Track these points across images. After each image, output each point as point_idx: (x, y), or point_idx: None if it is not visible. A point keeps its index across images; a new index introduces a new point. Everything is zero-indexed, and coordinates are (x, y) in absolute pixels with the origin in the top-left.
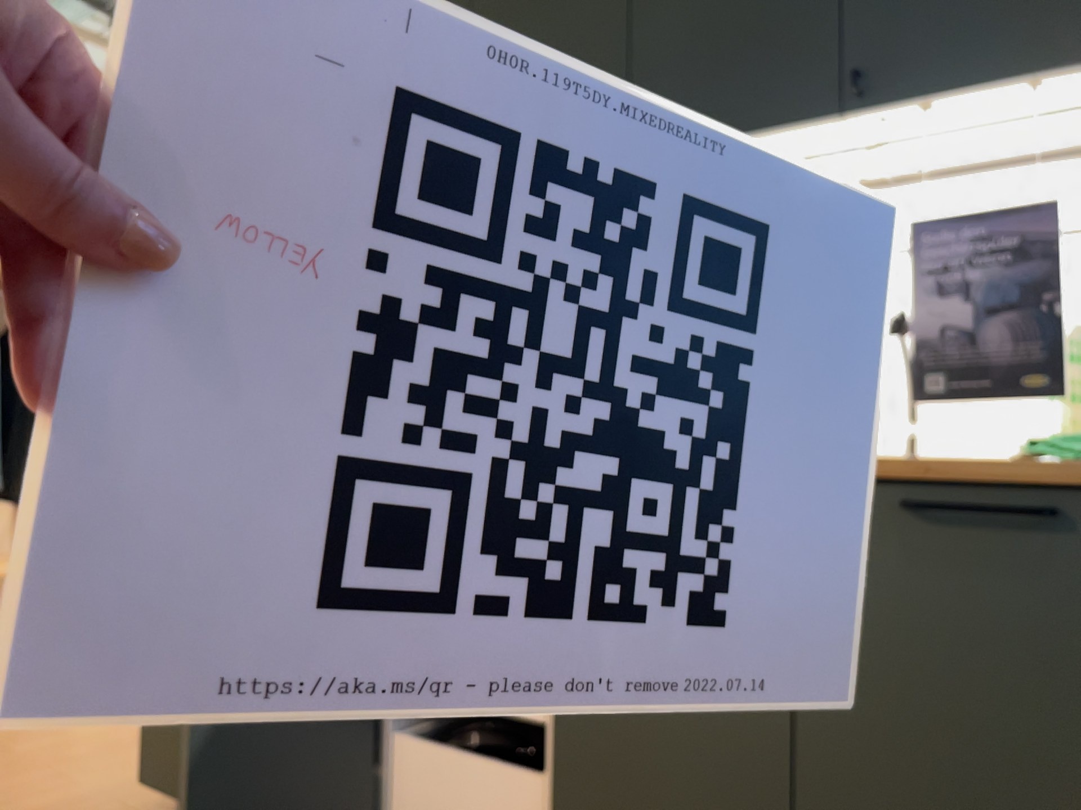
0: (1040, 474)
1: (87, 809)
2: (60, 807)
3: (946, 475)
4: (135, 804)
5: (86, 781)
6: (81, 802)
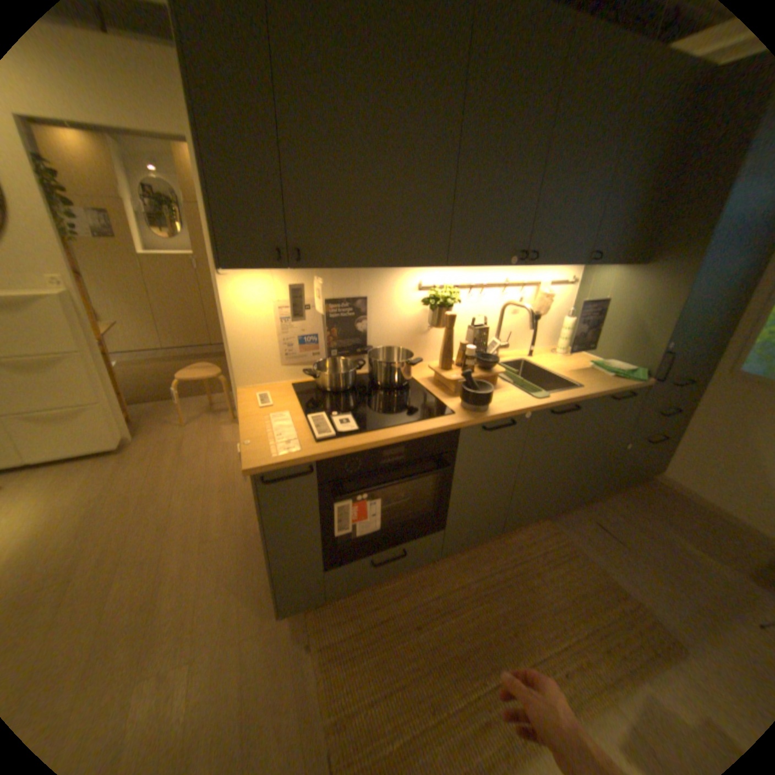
0: (635, 387)
1: (230, 655)
2: (214, 672)
3: (621, 390)
4: (247, 627)
5: (182, 652)
6: (218, 658)
